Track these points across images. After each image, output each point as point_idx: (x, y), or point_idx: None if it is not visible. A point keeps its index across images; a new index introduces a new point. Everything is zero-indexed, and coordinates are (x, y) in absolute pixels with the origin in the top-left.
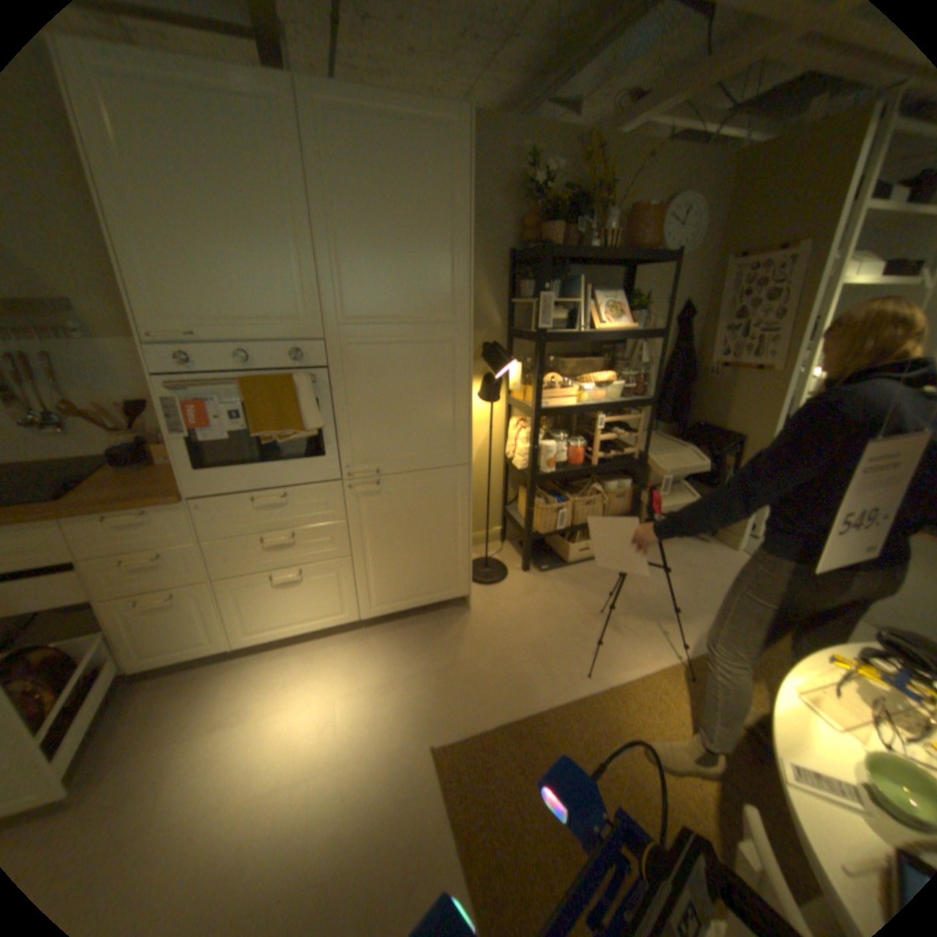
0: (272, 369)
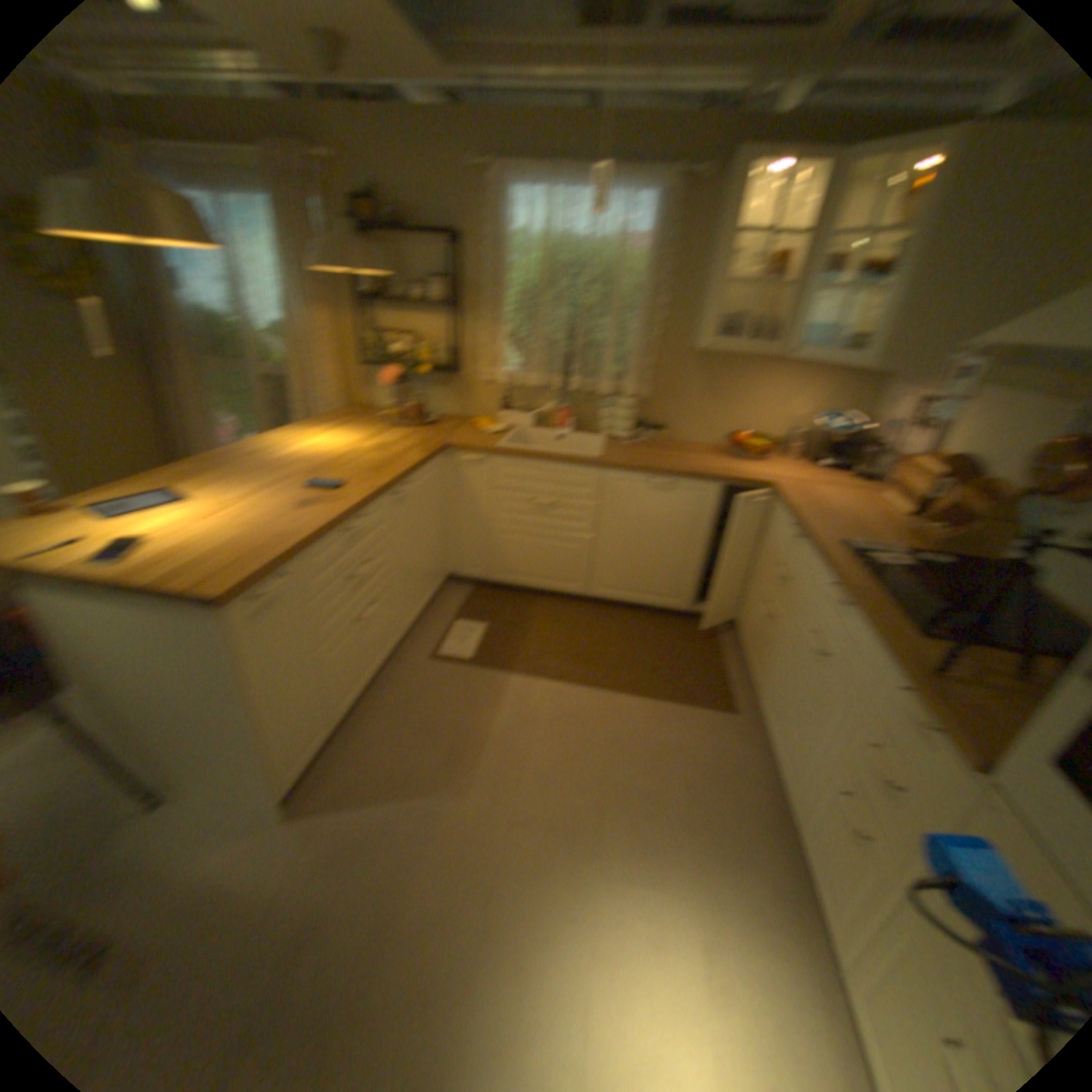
0: None
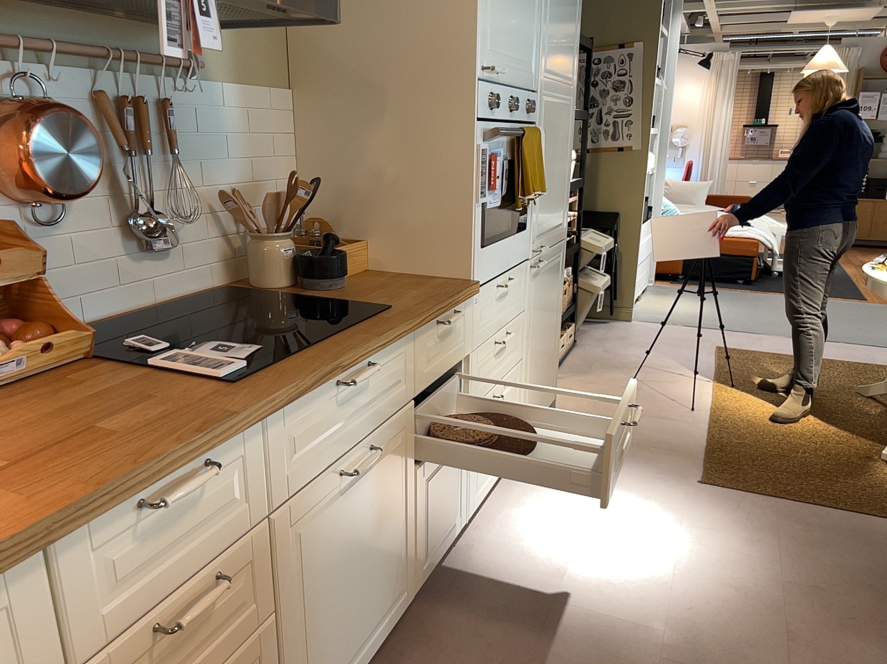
0: (514, 124)
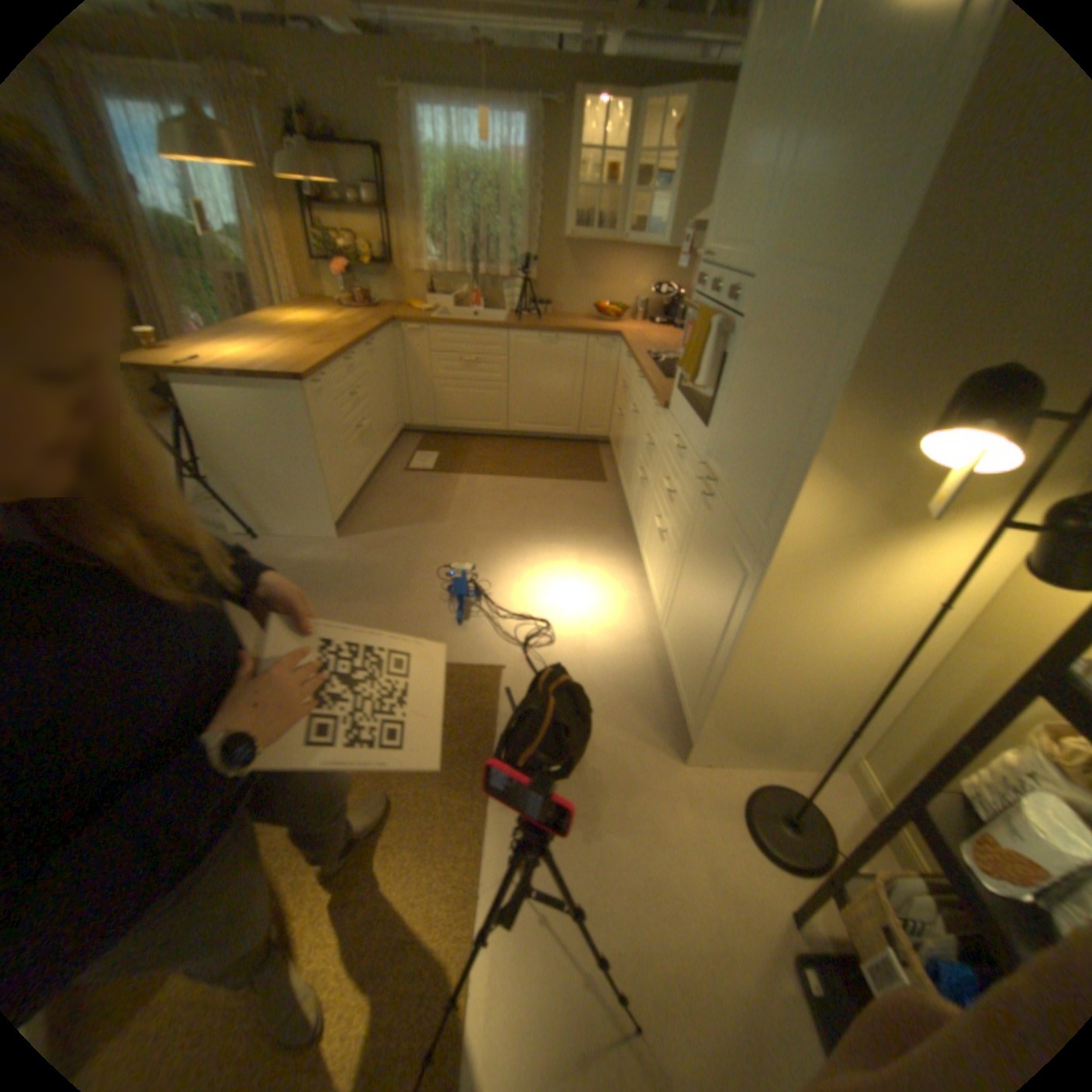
0: (727, 306)
